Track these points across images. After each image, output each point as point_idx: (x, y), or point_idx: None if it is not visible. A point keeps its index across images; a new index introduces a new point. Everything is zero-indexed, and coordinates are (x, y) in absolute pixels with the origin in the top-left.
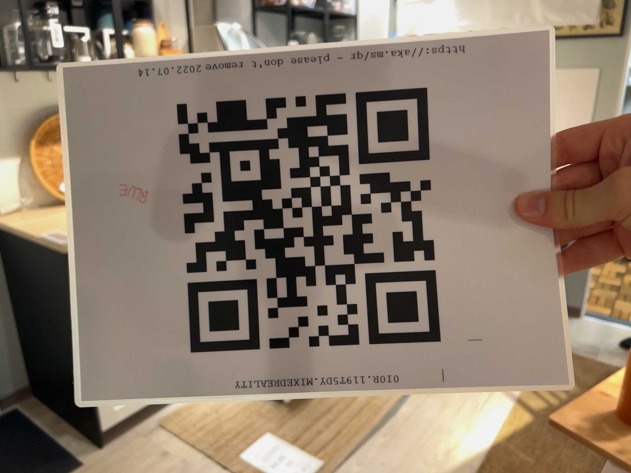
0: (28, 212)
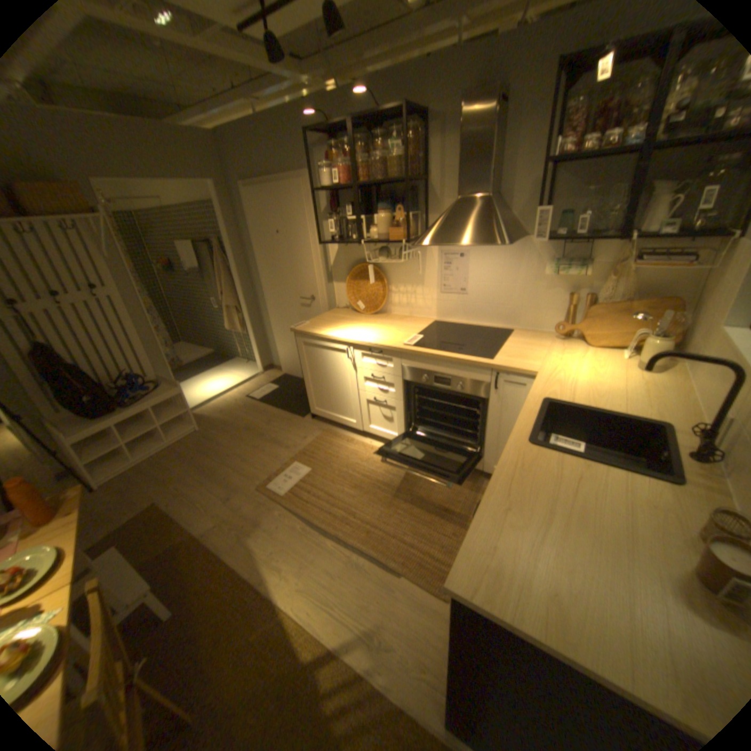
0: (345, 310)
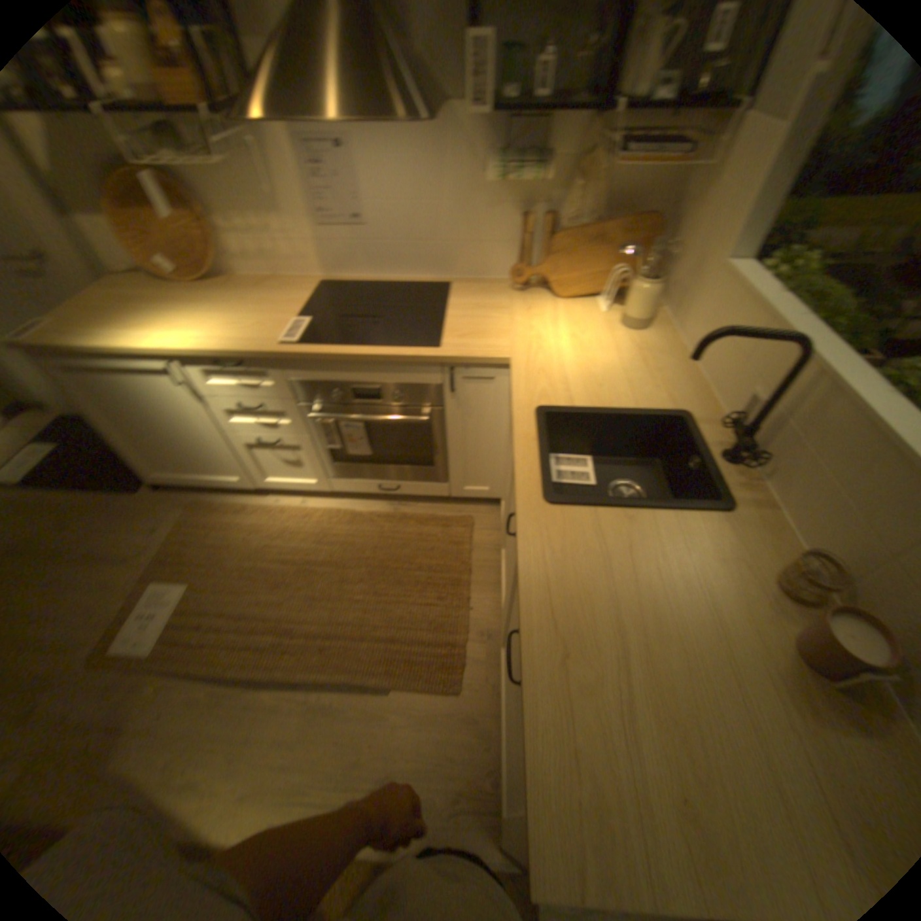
0: (125, 278)
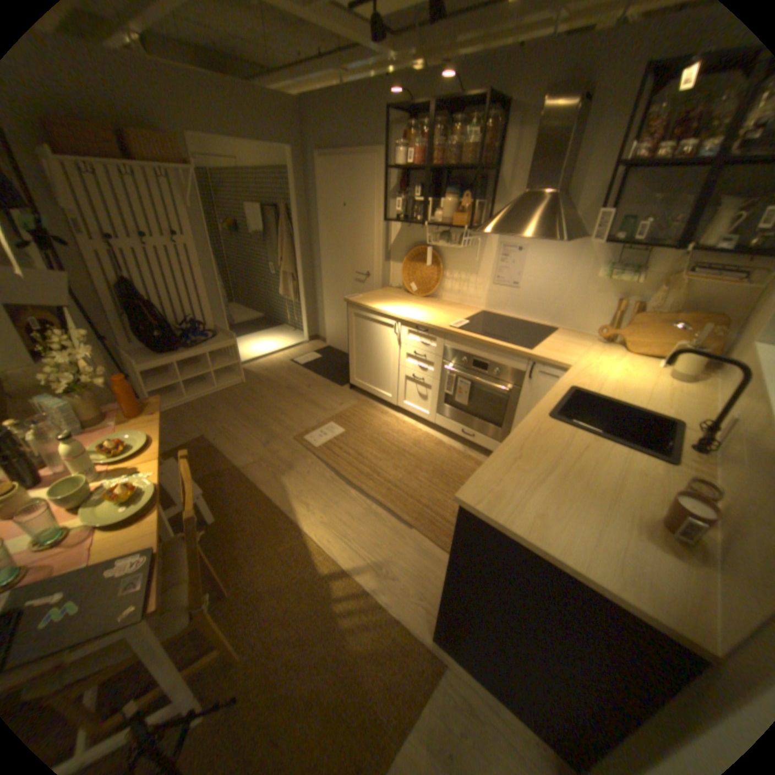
0: (398, 290)
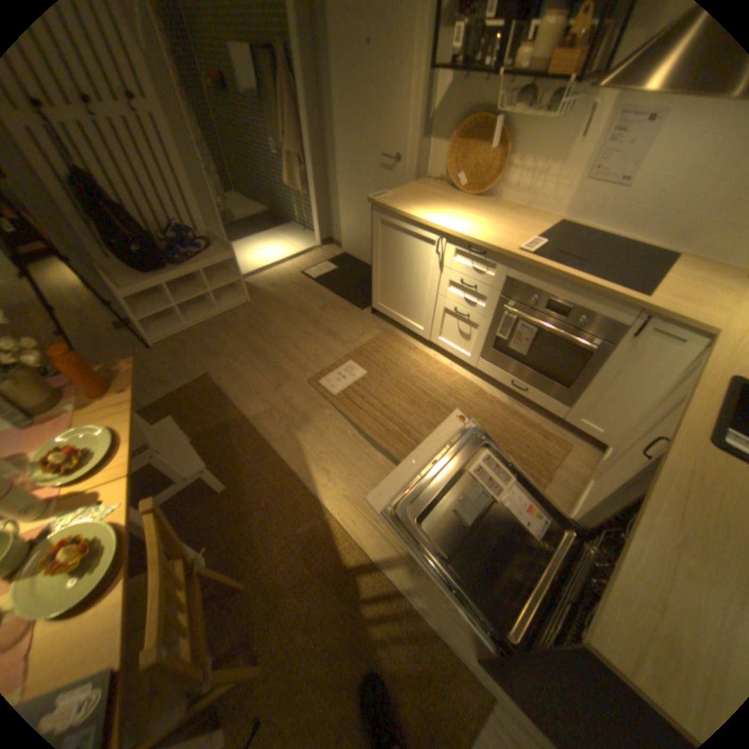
0: (439, 182)
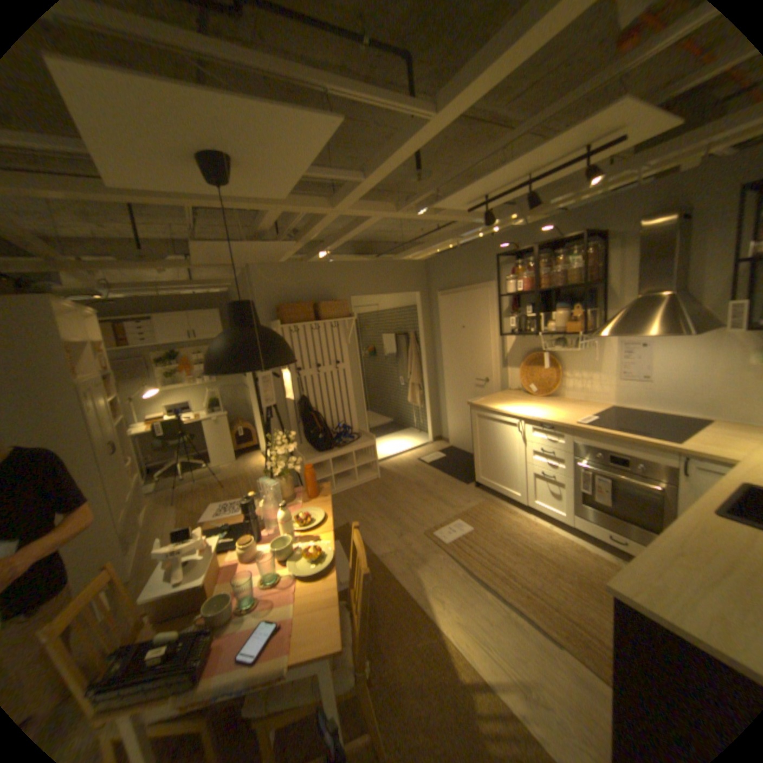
0: (517, 391)
